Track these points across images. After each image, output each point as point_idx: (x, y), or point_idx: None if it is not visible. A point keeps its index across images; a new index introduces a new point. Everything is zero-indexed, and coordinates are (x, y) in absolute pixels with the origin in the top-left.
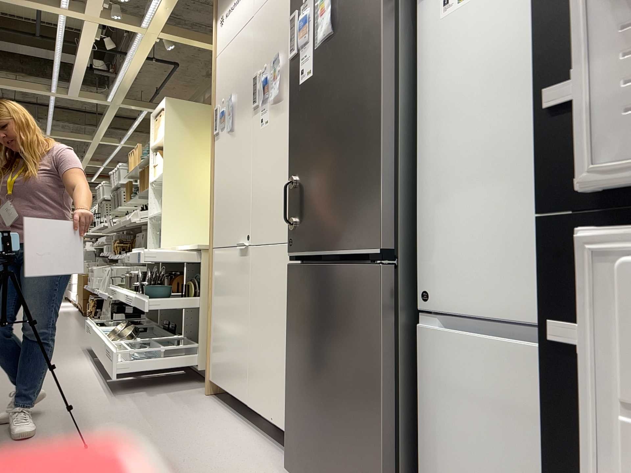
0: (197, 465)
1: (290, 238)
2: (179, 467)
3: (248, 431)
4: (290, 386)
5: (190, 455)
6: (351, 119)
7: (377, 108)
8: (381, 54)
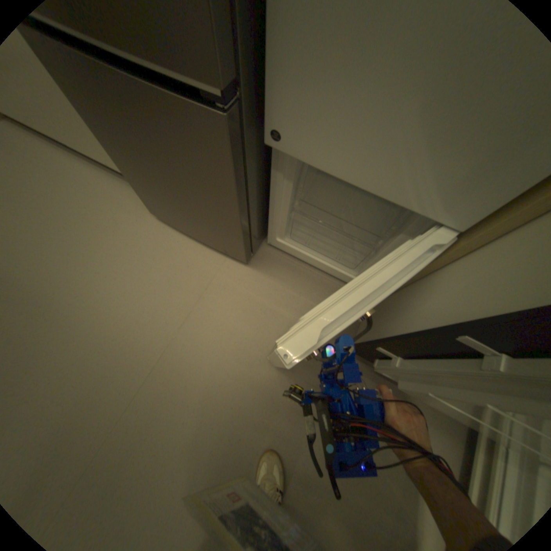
0: (77, 226)
1: None
2: (64, 234)
3: (84, 166)
4: (123, 169)
5: (61, 217)
6: None
7: None
8: None
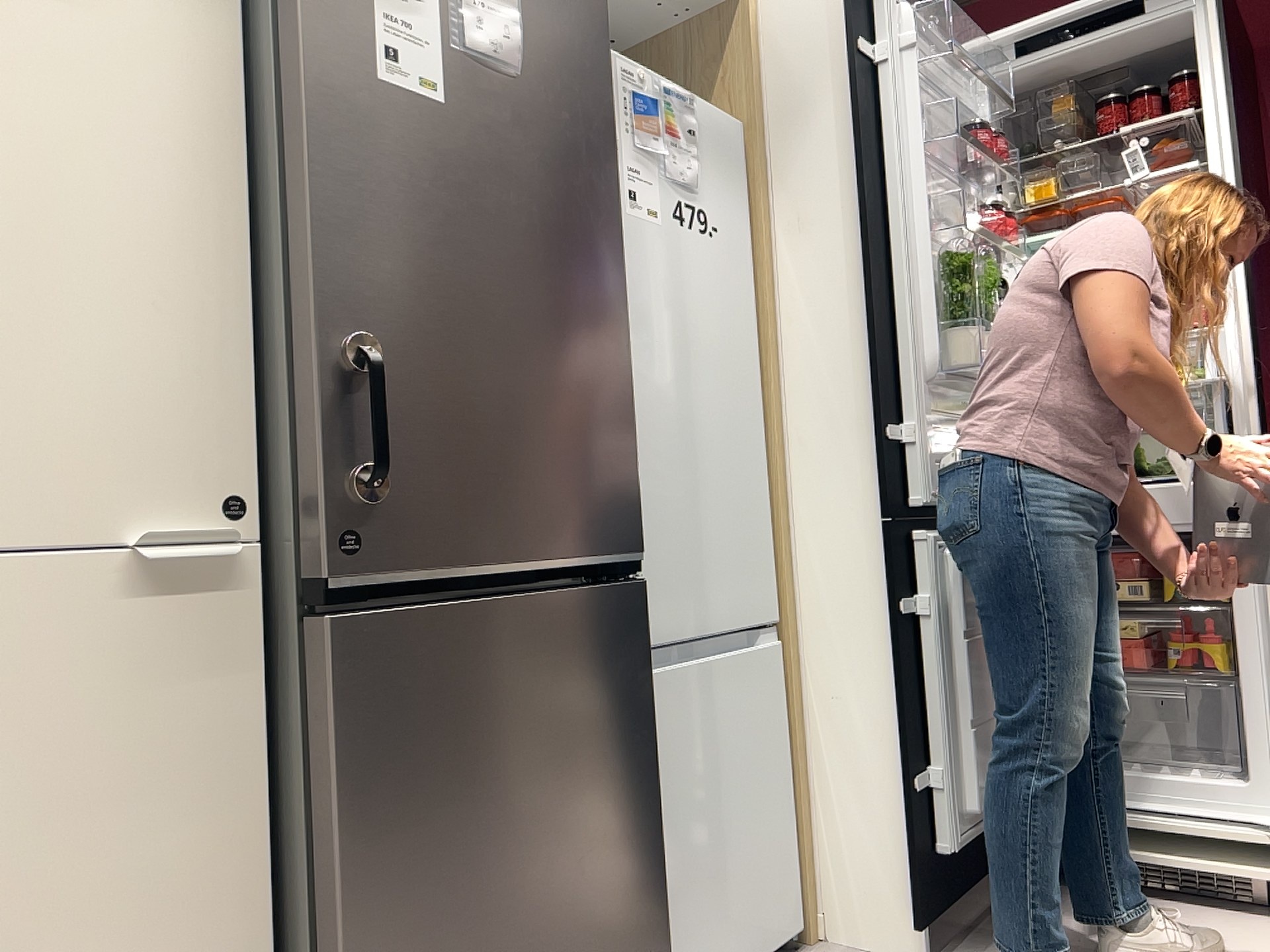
0: None
1: (342, 529)
2: None
3: None
4: None
5: None
6: (570, 292)
7: (619, 304)
8: (620, 218)
